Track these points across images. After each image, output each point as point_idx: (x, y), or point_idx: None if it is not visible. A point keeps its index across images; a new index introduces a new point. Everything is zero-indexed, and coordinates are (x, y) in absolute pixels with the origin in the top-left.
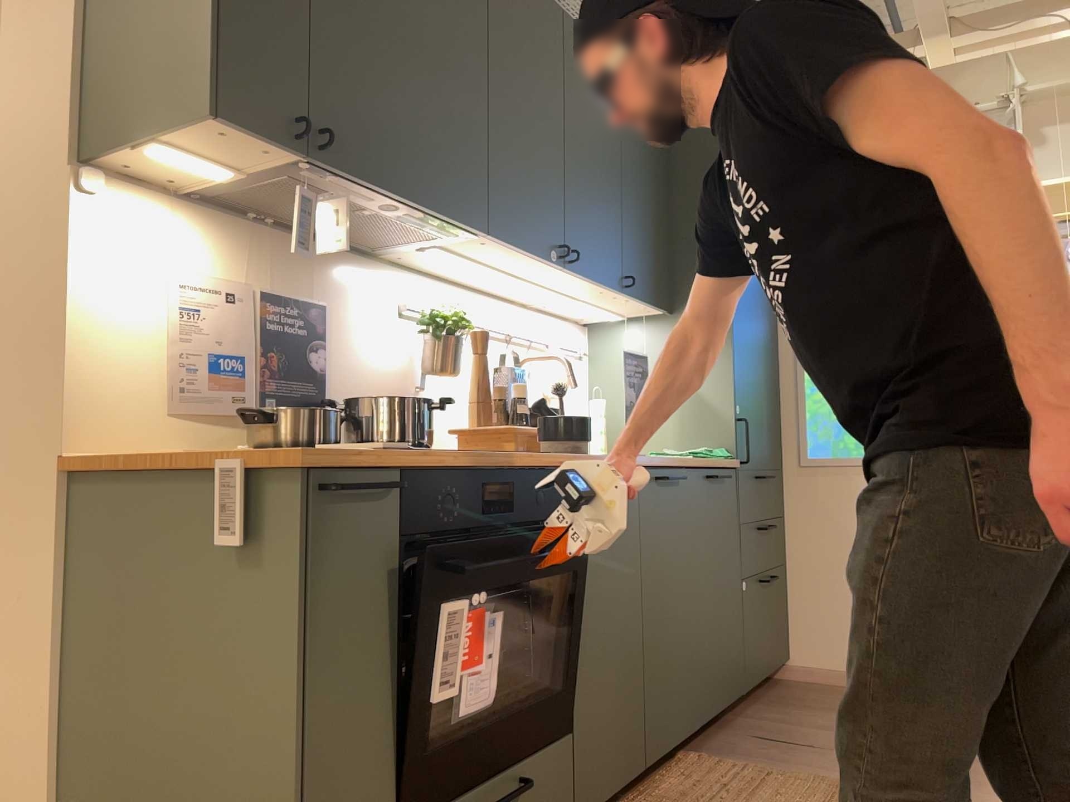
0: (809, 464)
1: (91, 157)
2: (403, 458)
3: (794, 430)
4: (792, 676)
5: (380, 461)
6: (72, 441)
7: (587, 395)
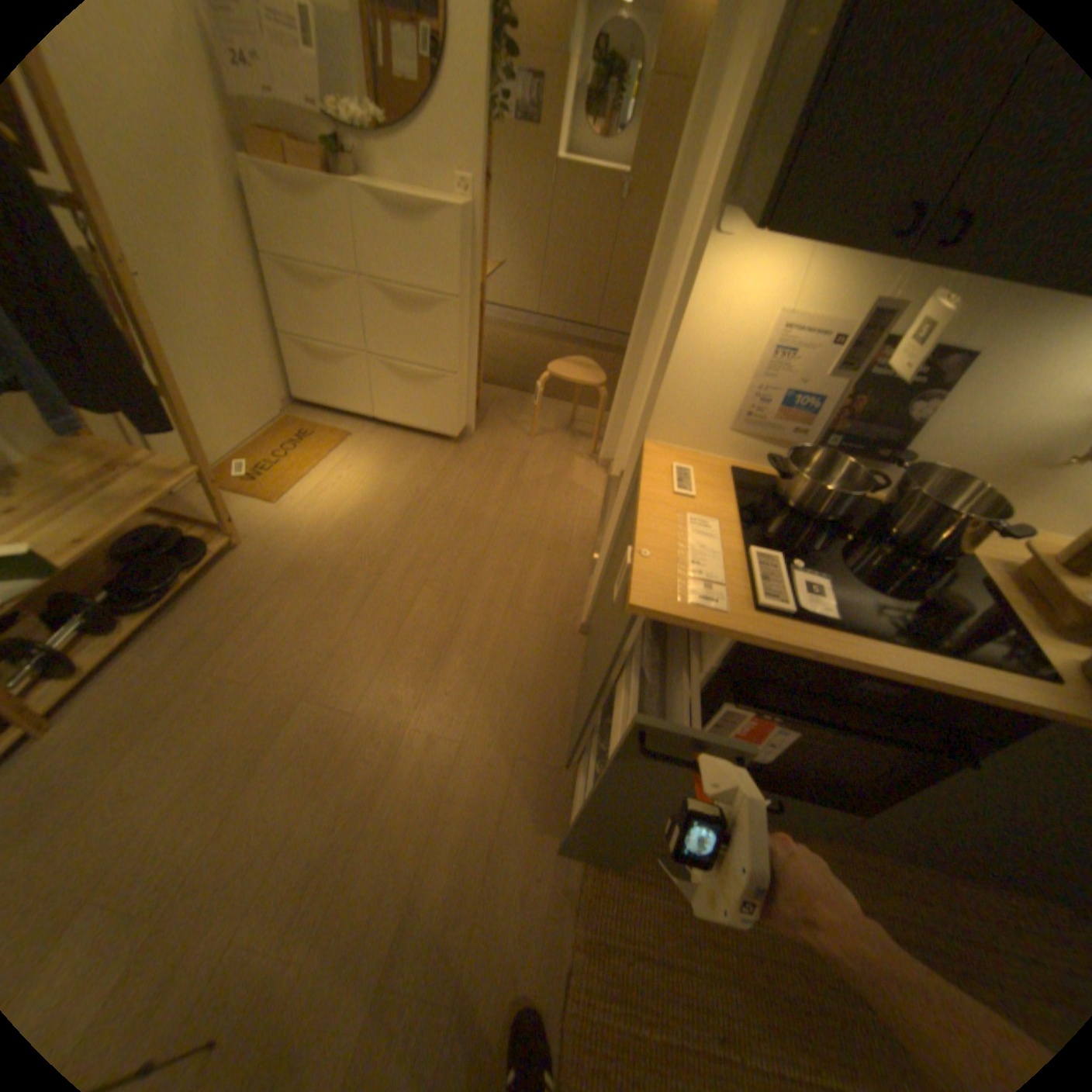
0: None
1: (734, 194)
2: (747, 639)
3: None
4: None
5: (718, 632)
6: (651, 432)
7: None
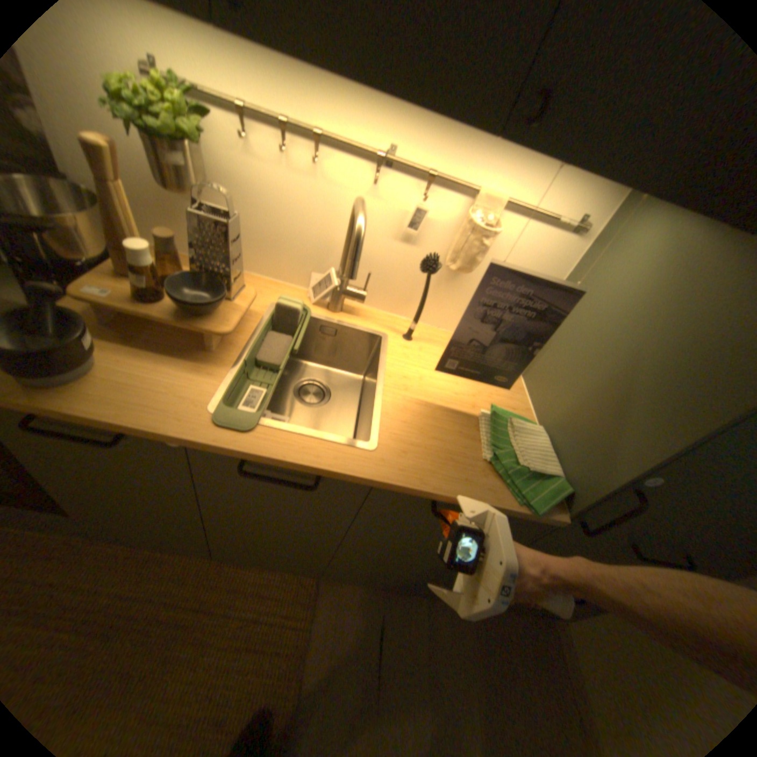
0: None
1: None
2: None
3: None
4: (561, 629)
5: None
6: None
7: None
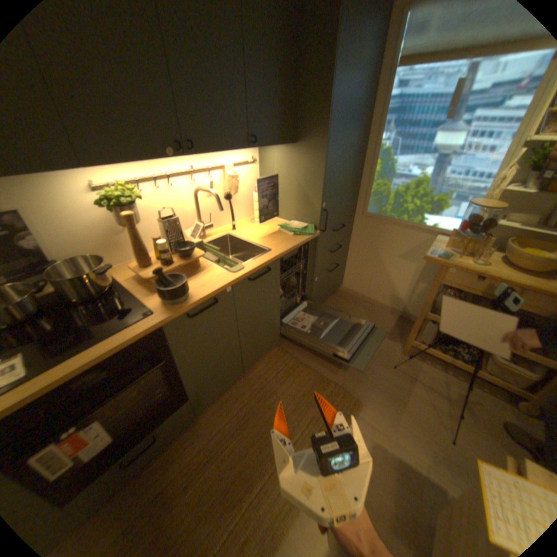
0: (366, 215)
1: None
2: None
3: (364, 197)
4: (341, 290)
5: None
6: None
7: (254, 186)
